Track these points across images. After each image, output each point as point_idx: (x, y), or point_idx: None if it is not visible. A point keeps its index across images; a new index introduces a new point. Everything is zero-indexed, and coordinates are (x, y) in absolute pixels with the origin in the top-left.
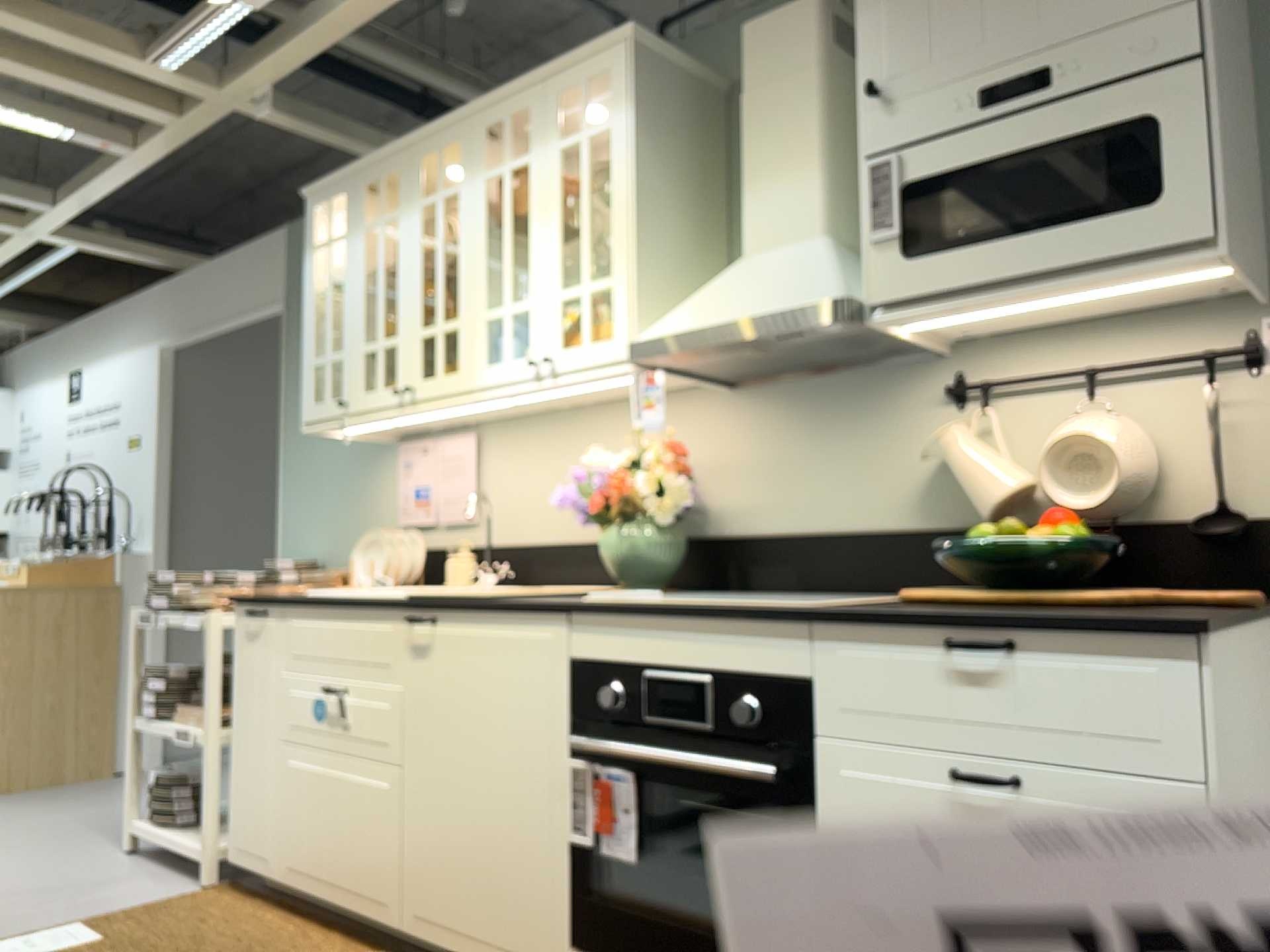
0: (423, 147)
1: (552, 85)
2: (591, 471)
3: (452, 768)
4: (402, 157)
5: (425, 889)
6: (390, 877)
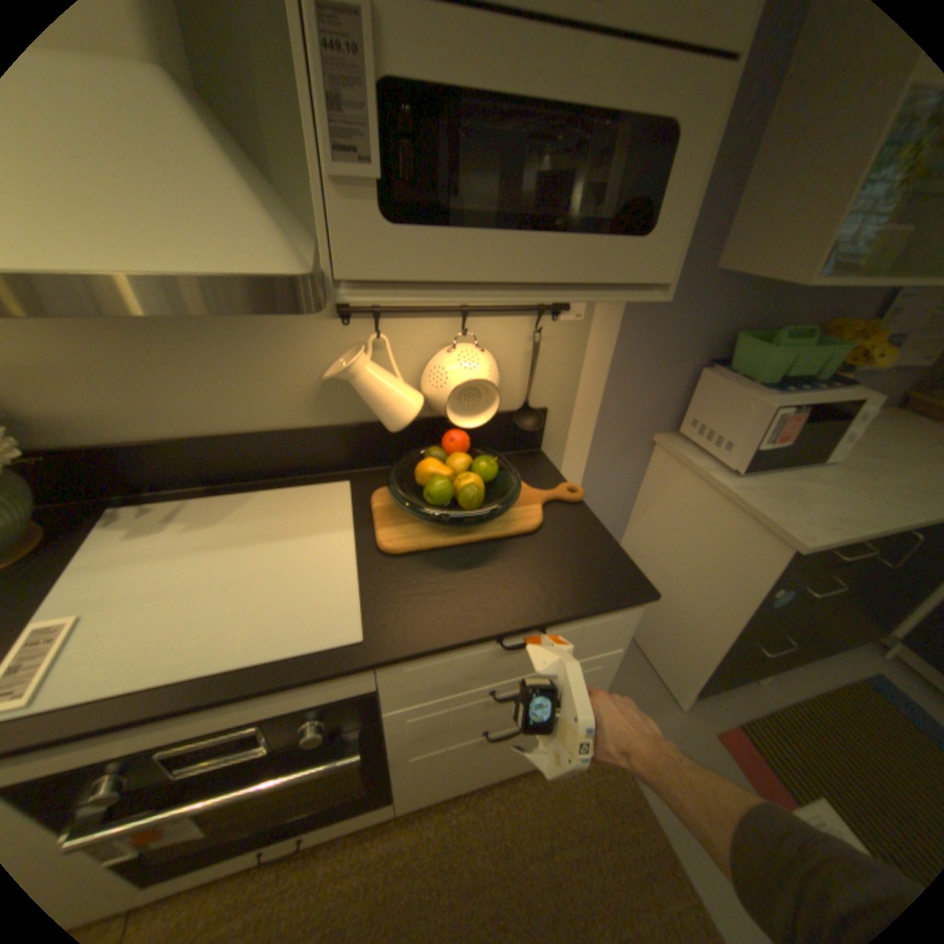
0: None
1: None
2: None
3: None
4: None
5: None
6: None
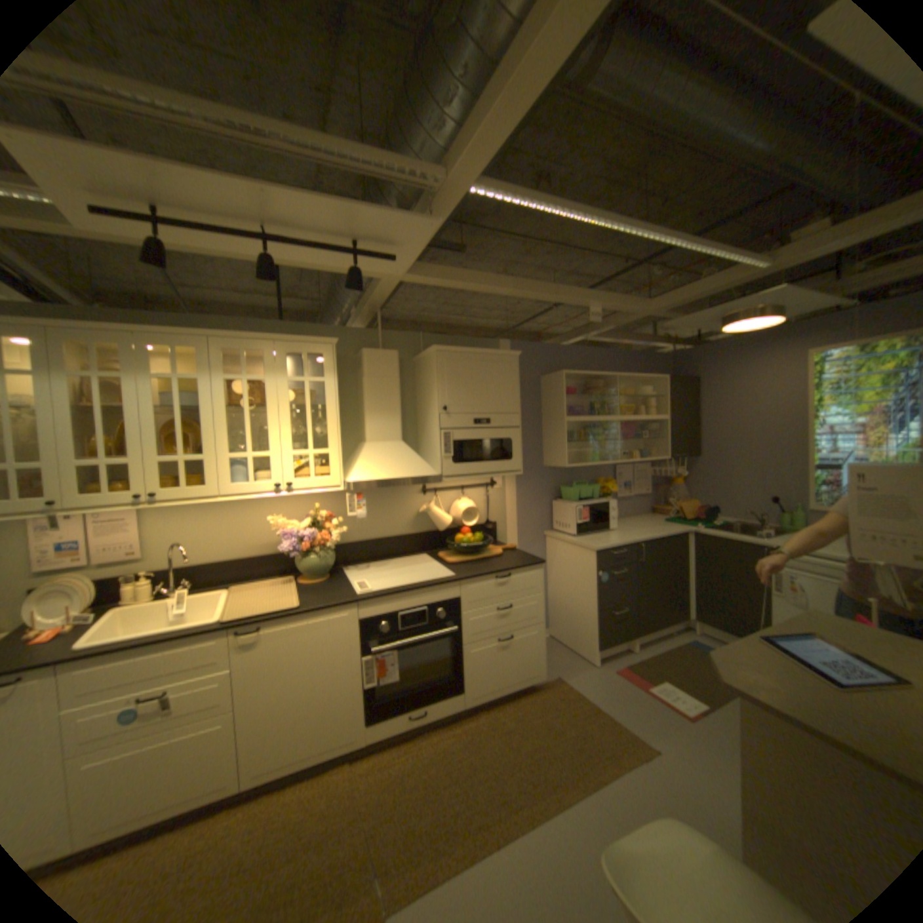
0: (151, 338)
1: (282, 345)
2: (293, 530)
3: (282, 692)
4: (123, 336)
5: (262, 759)
6: (229, 770)
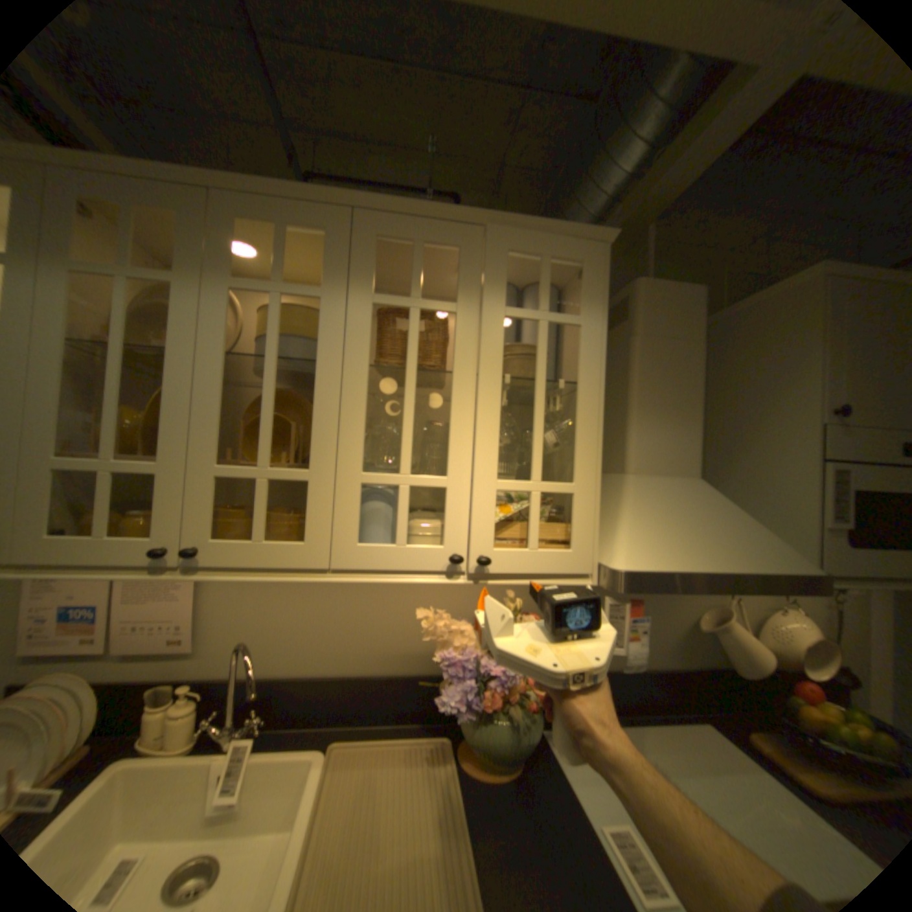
0: (241, 200)
1: (499, 235)
2: (466, 654)
3: None
4: (188, 193)
5: None
6: None
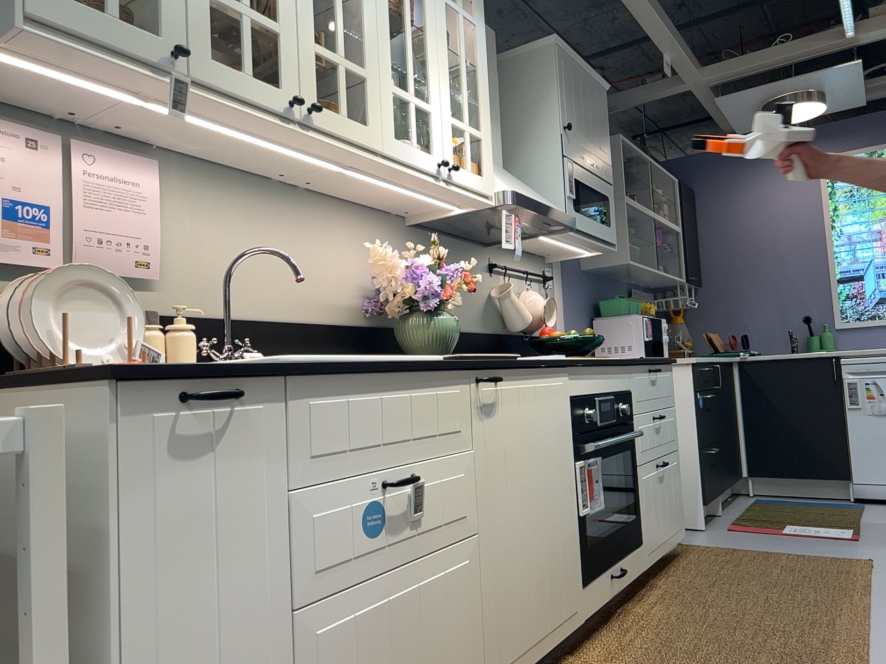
0: None
1: None
2: (419, 264)
3: (519, 506)
4: None
5: (506, 634)
6: (476, 655)
